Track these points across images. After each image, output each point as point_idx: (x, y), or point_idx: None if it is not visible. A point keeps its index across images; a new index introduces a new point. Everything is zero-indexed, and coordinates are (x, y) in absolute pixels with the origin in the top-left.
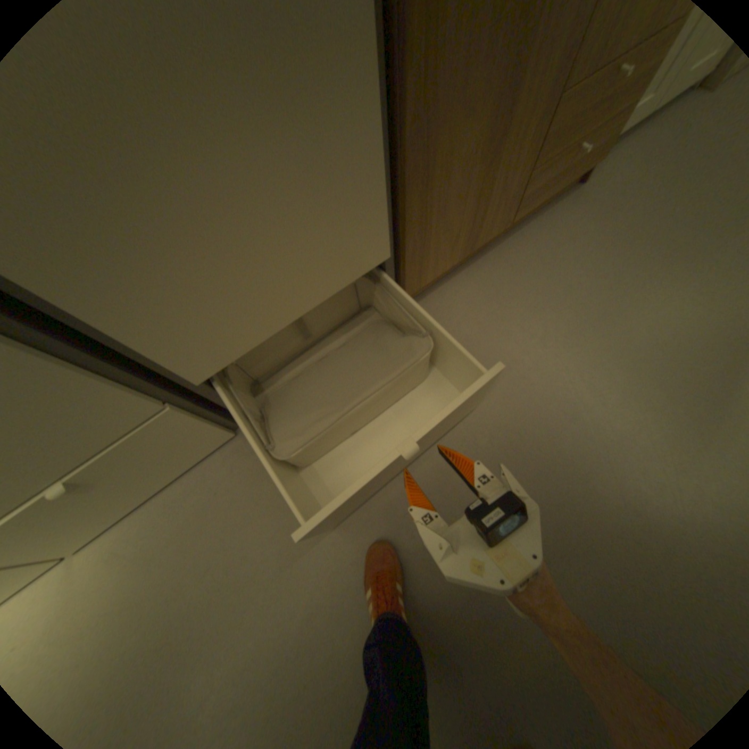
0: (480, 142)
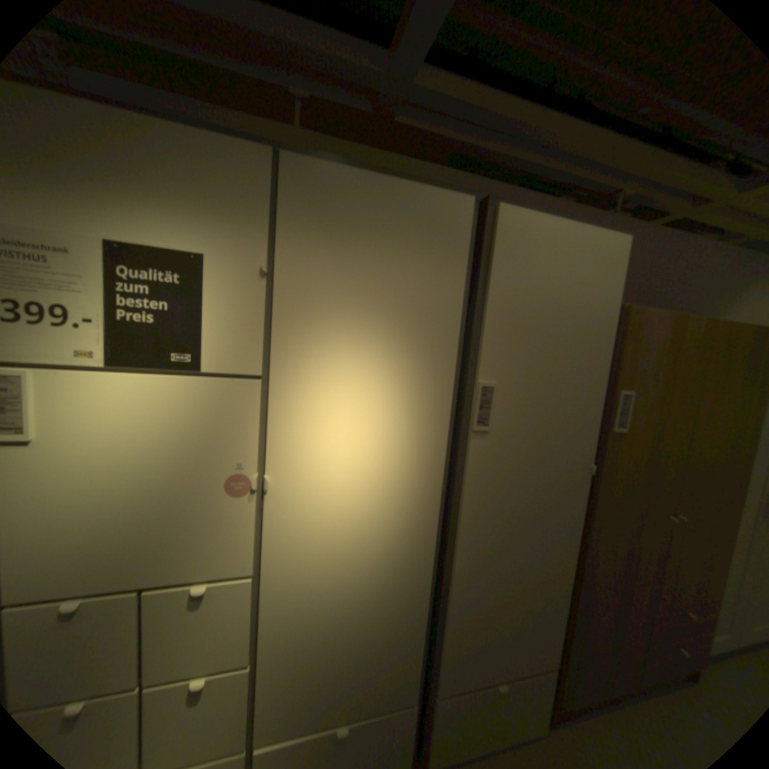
0: (614, 624)
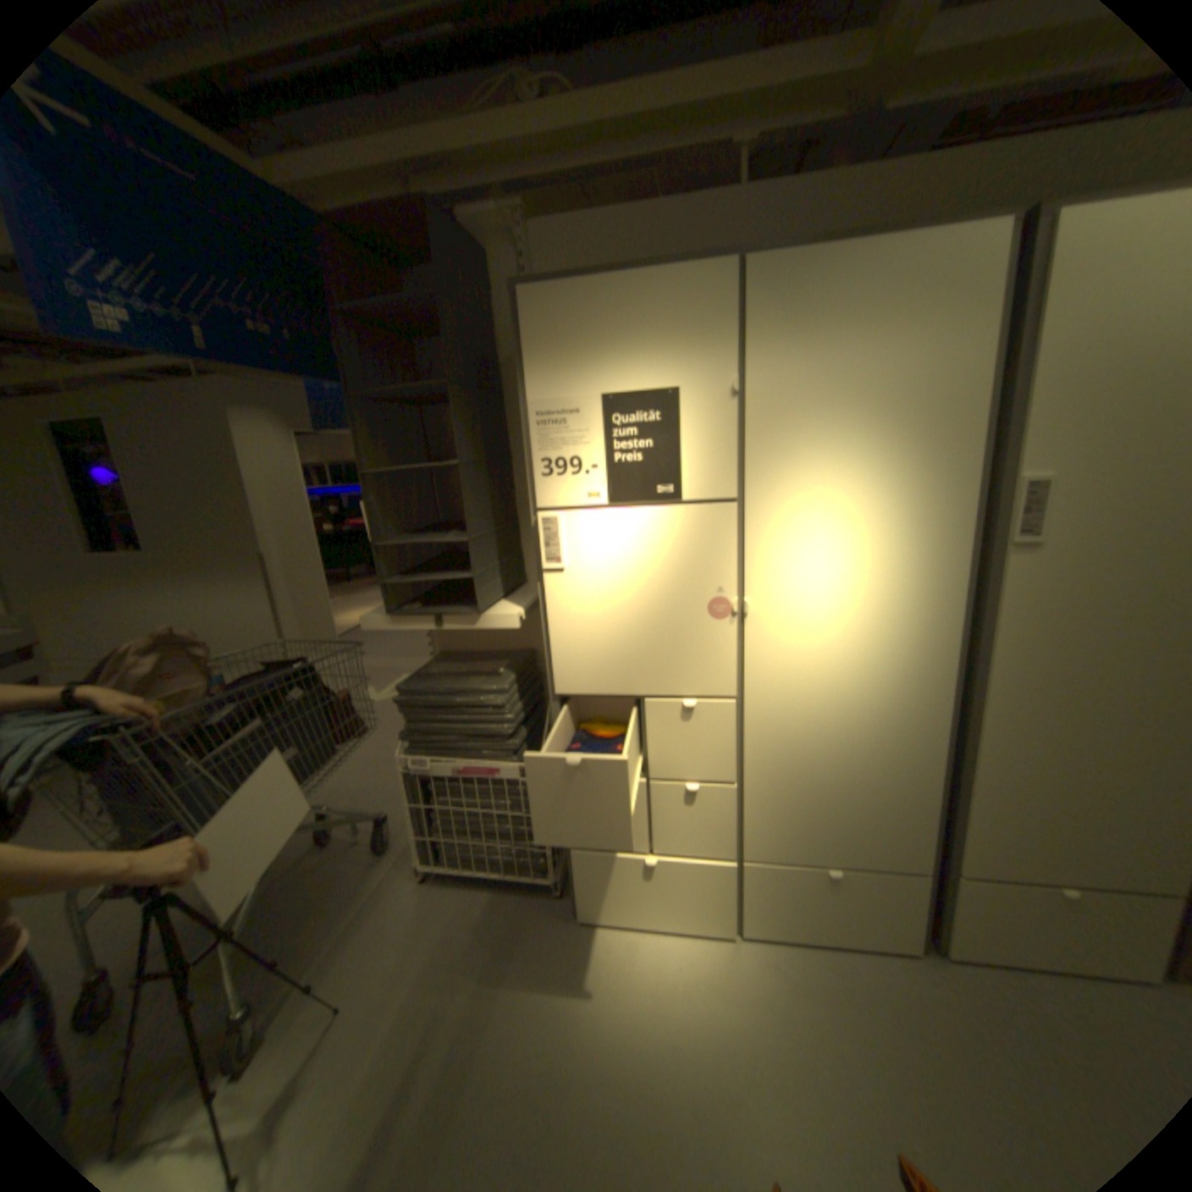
0: None
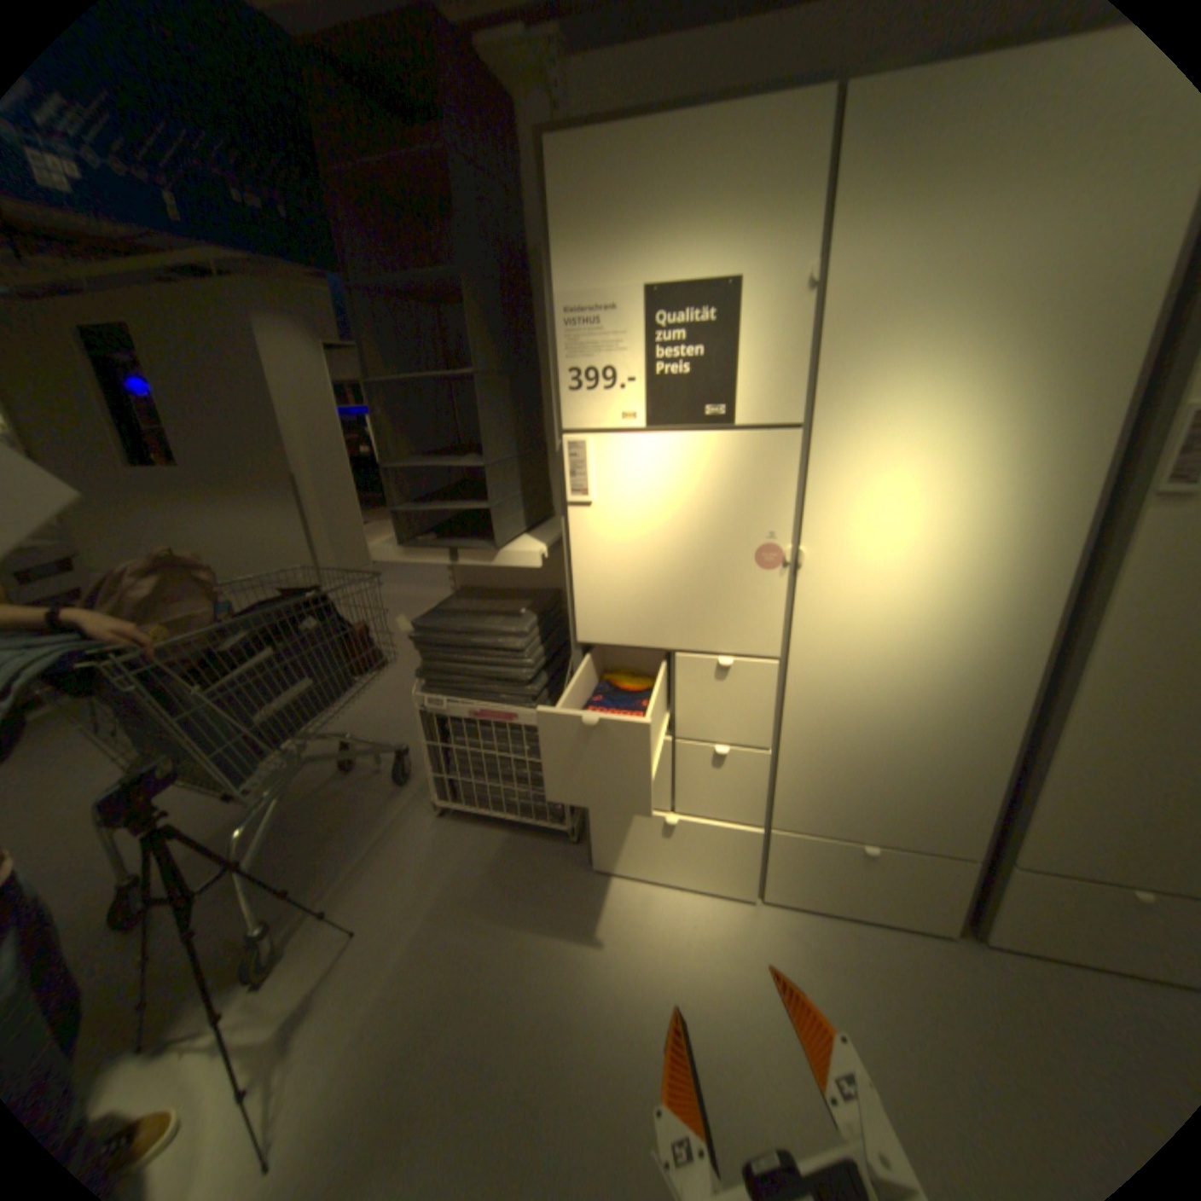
0: None
